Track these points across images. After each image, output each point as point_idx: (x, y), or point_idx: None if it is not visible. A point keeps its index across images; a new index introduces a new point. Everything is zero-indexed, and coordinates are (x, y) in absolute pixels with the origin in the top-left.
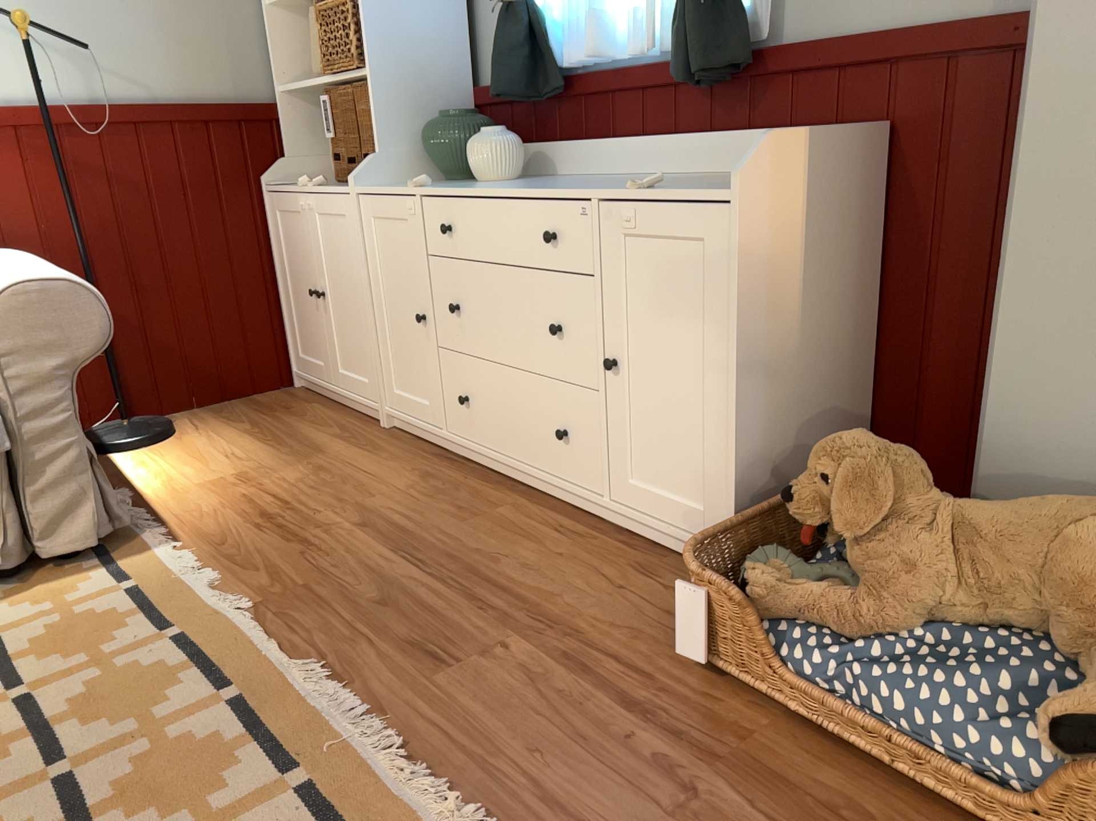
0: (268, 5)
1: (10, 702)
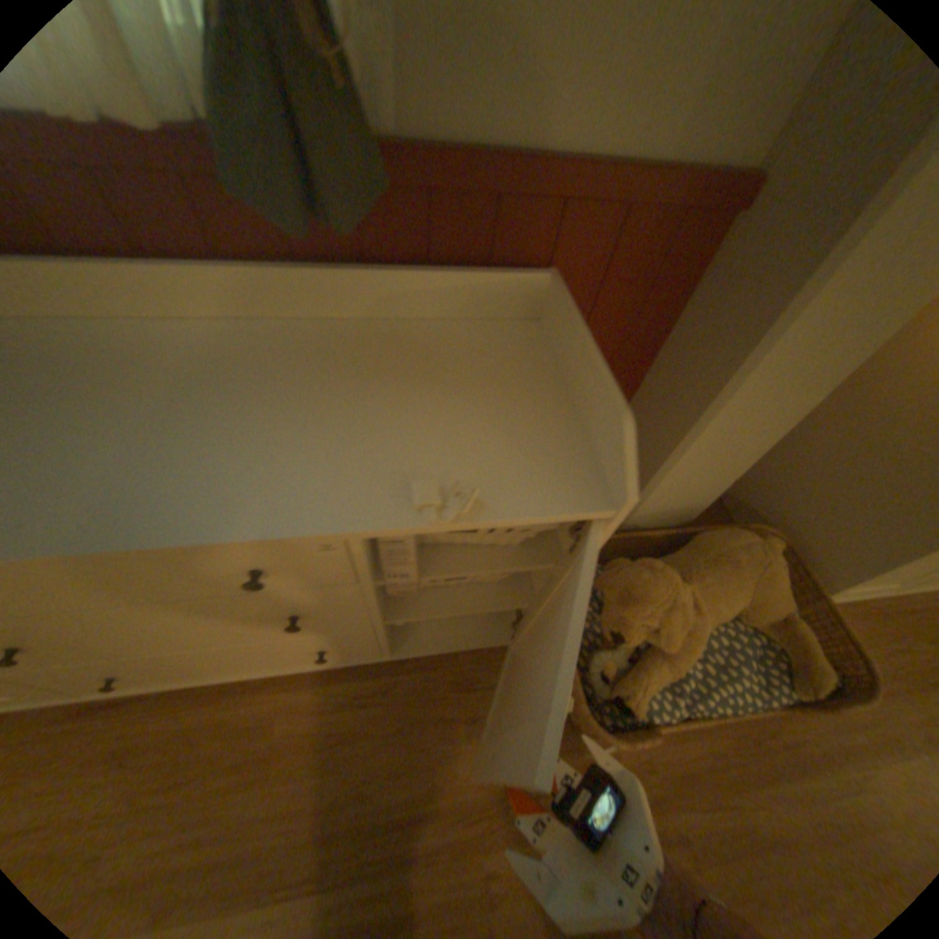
0: None
1: None
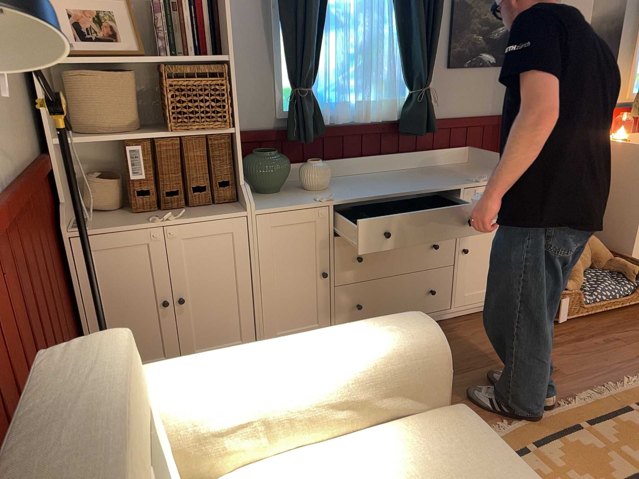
0: None
1: None
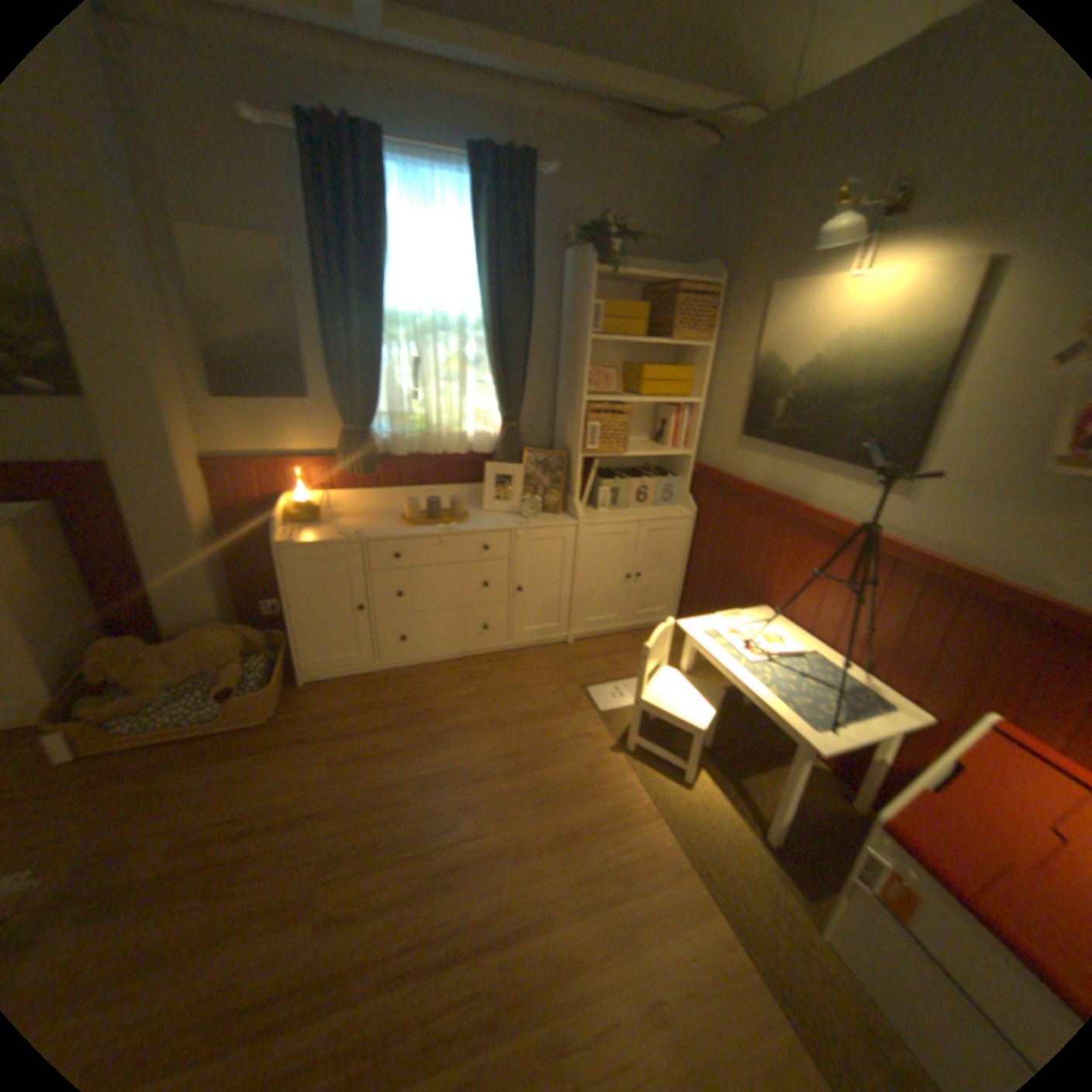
0: None
1: None
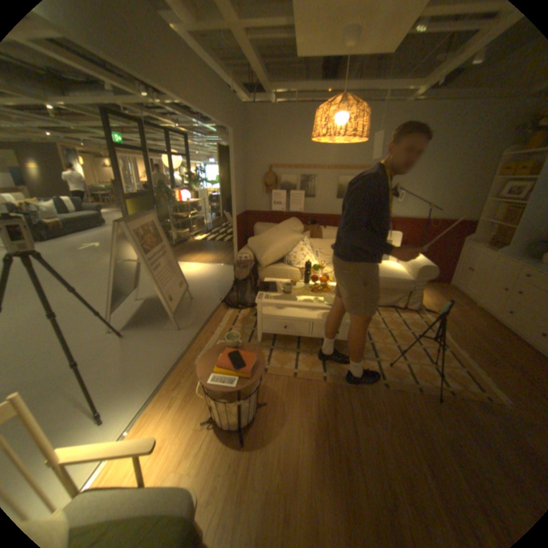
0: (488, 198)
1: (410, 332)
